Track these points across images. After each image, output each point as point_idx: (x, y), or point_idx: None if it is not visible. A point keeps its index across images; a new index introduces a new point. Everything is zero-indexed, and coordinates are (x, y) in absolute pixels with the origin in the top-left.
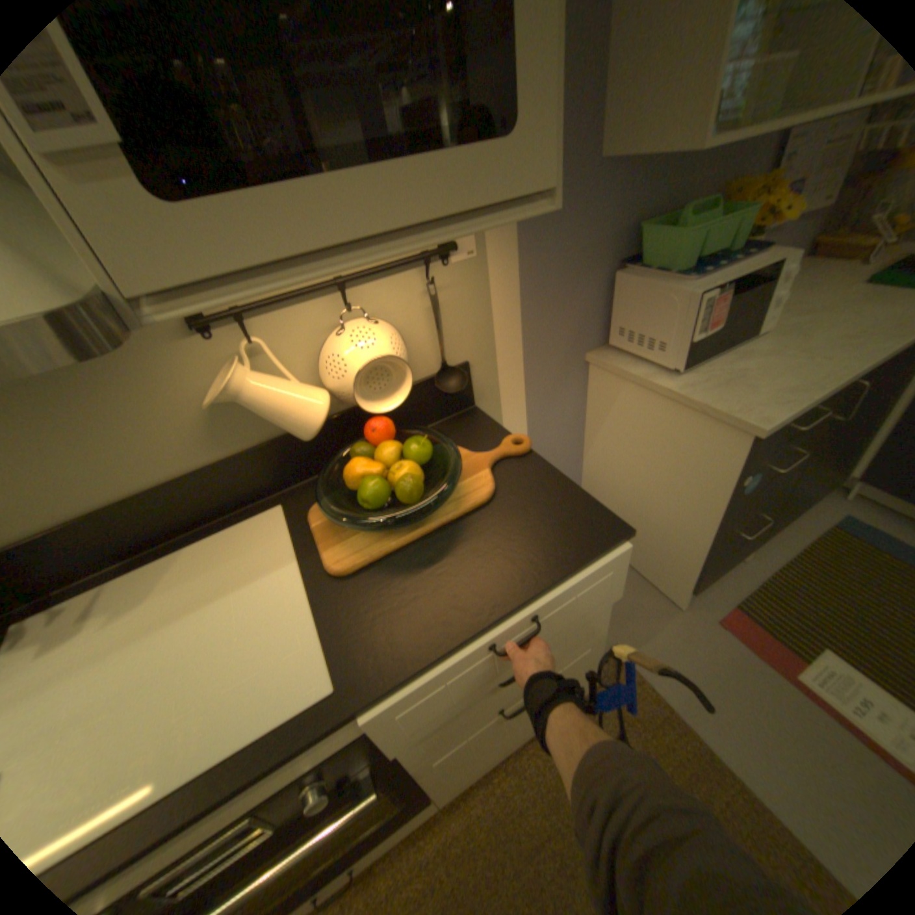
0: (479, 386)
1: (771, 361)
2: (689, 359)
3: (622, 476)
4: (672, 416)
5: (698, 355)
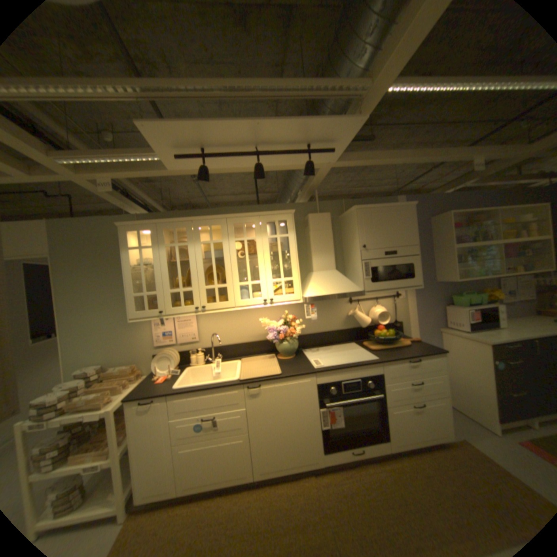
0: (405, 330)
1: (503, 334)
2: (472, 329)
3: (461, 374)
4: (470, 345)
5: (479, 331)
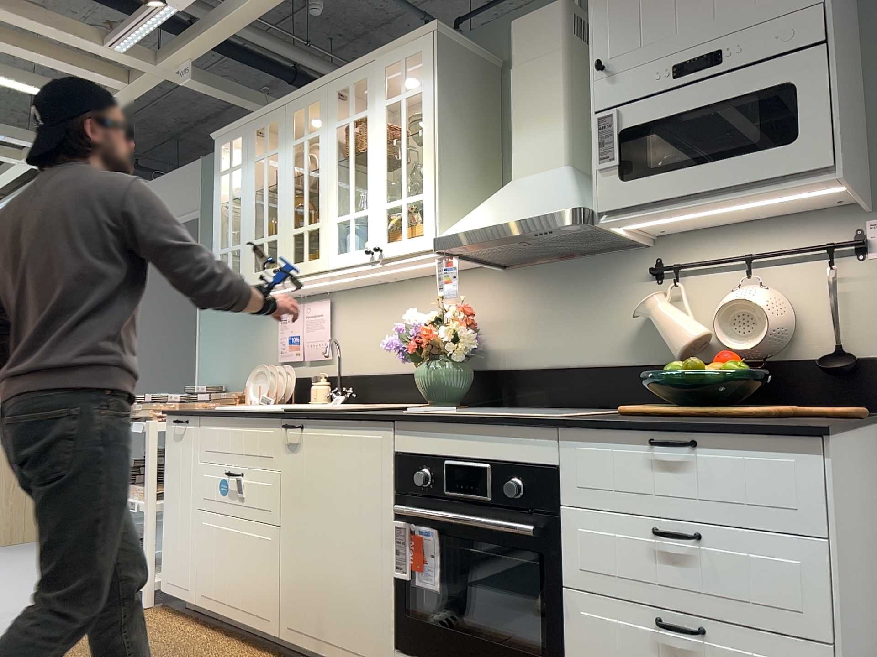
0: None
1: None
2: None
3: None
4: None
5: None
